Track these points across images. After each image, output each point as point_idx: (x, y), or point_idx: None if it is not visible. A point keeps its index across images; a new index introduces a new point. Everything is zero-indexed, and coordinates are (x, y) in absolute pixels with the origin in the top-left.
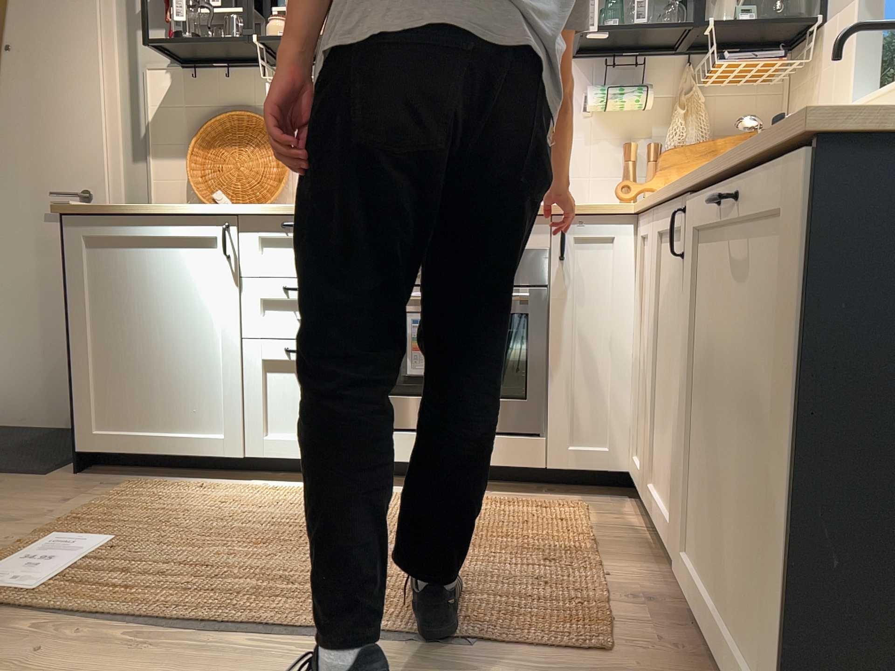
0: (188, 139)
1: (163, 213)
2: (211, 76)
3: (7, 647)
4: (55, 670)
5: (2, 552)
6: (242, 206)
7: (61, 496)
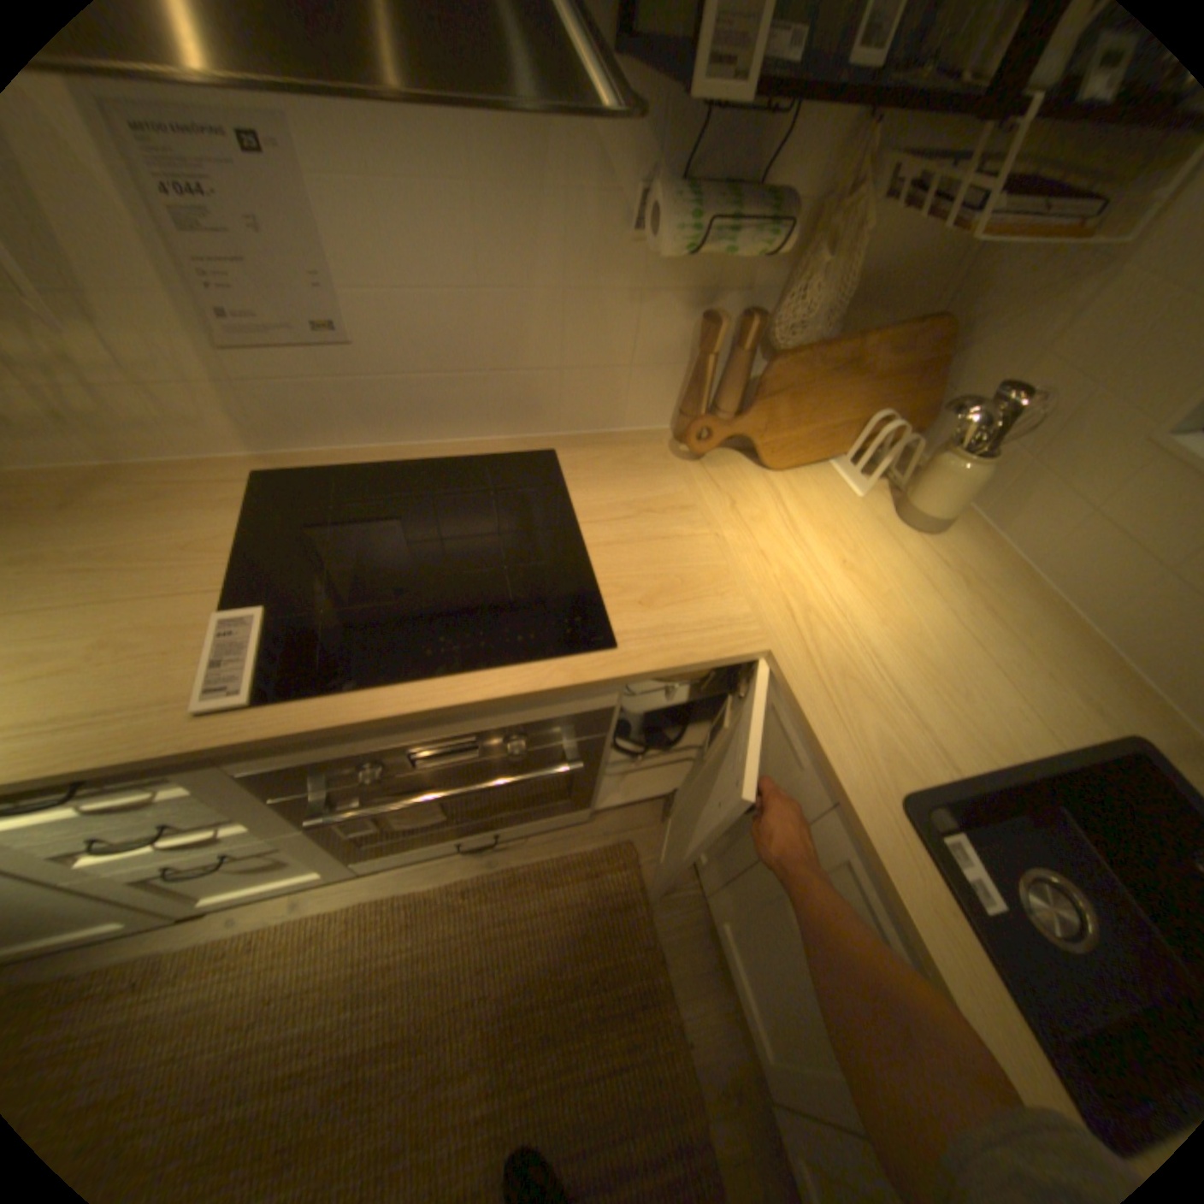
0: None
1: None
2: None
3: None
4: None
5: None
6: None
7: None
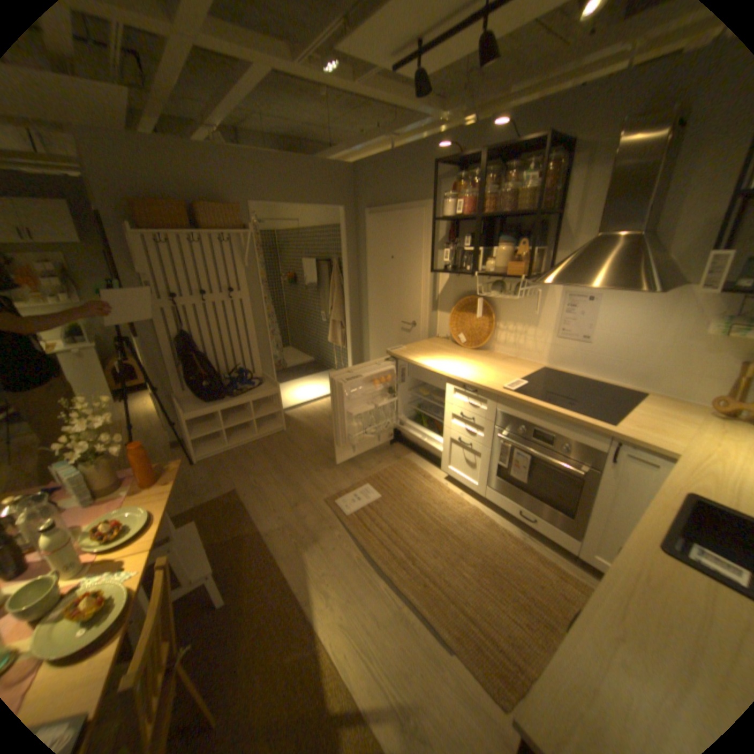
0: (453, 304)
1: (420, 366)
2: (466, 275)
3: (331, 537)
4: (335, 557)
5: (351, 485)
6: (450, 370)
7: (380, 457)
